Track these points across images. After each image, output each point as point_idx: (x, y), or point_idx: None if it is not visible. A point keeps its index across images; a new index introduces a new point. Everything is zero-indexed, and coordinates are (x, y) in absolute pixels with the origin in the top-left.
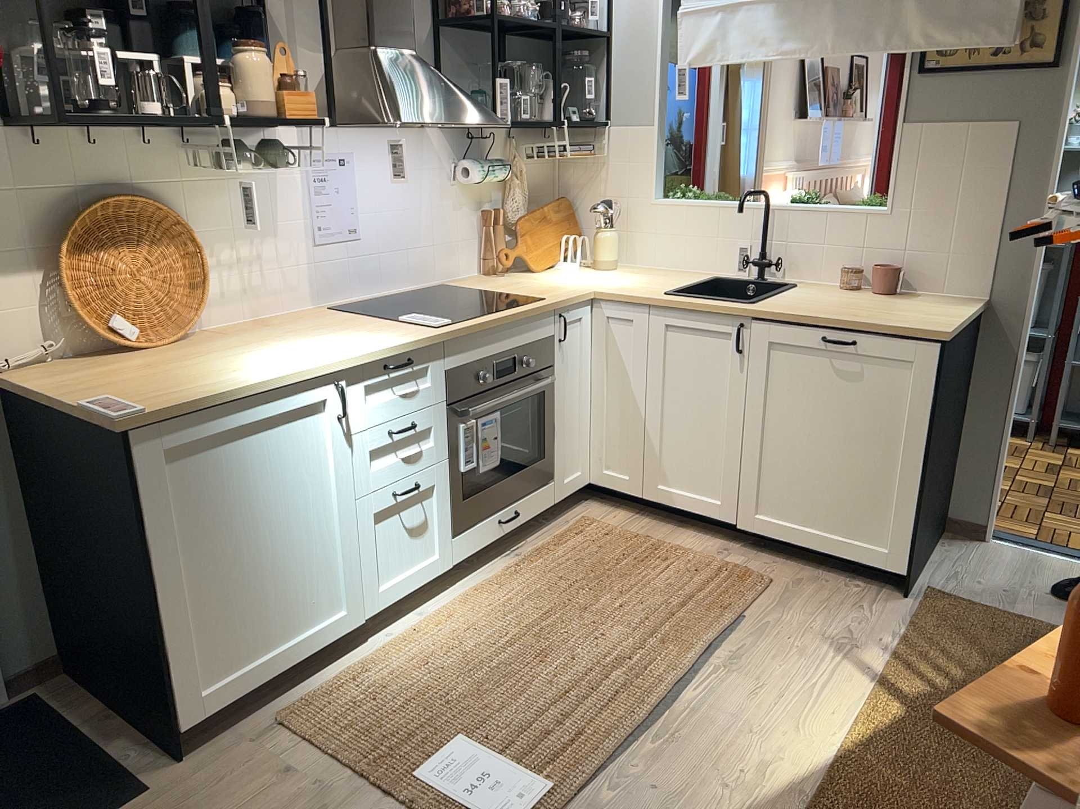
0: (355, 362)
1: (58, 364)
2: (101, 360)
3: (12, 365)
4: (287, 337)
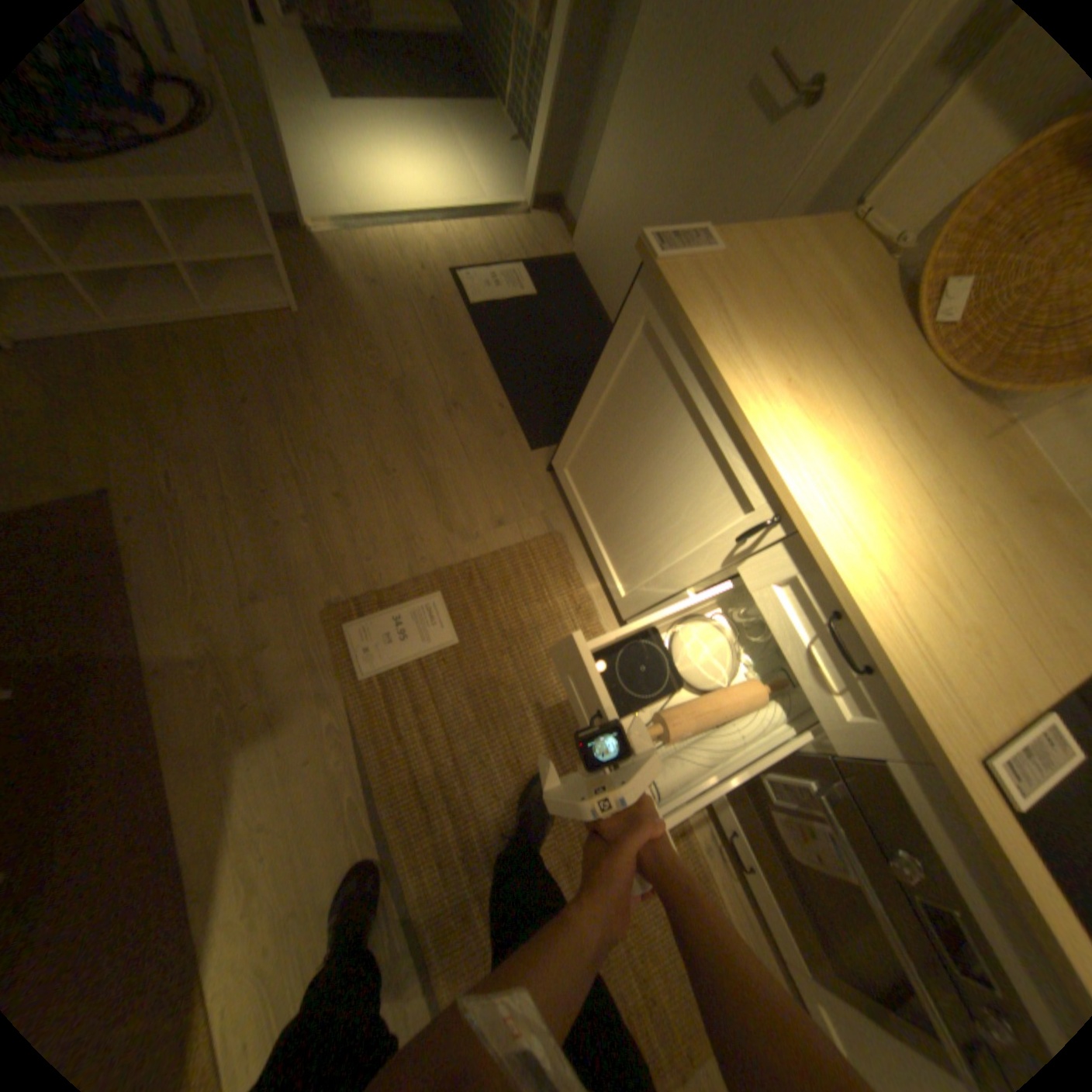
0: (814, 549)
1: (880, 258)
2: (890, 294)
3: (872, 219)
4: (966, 505)
